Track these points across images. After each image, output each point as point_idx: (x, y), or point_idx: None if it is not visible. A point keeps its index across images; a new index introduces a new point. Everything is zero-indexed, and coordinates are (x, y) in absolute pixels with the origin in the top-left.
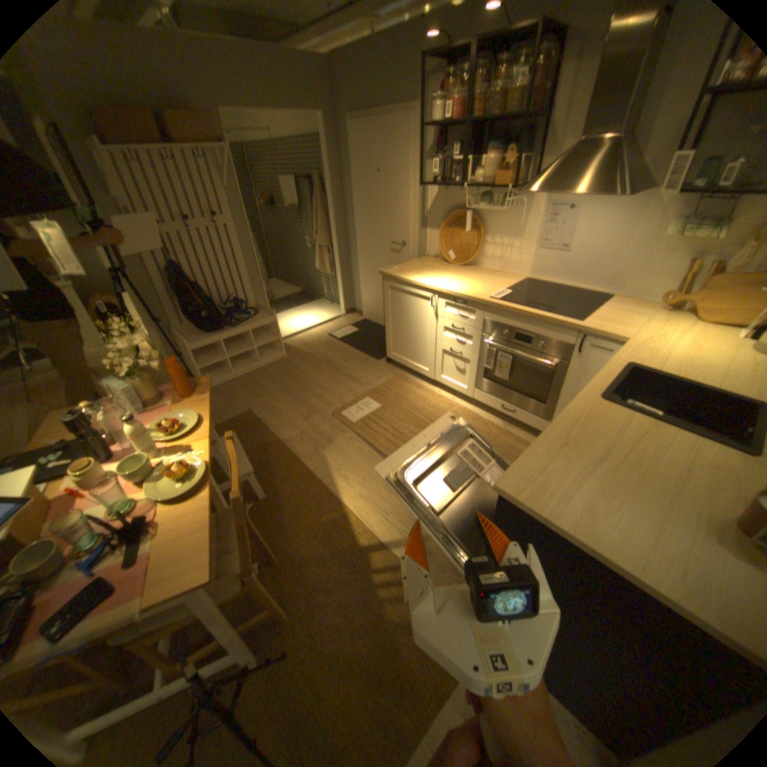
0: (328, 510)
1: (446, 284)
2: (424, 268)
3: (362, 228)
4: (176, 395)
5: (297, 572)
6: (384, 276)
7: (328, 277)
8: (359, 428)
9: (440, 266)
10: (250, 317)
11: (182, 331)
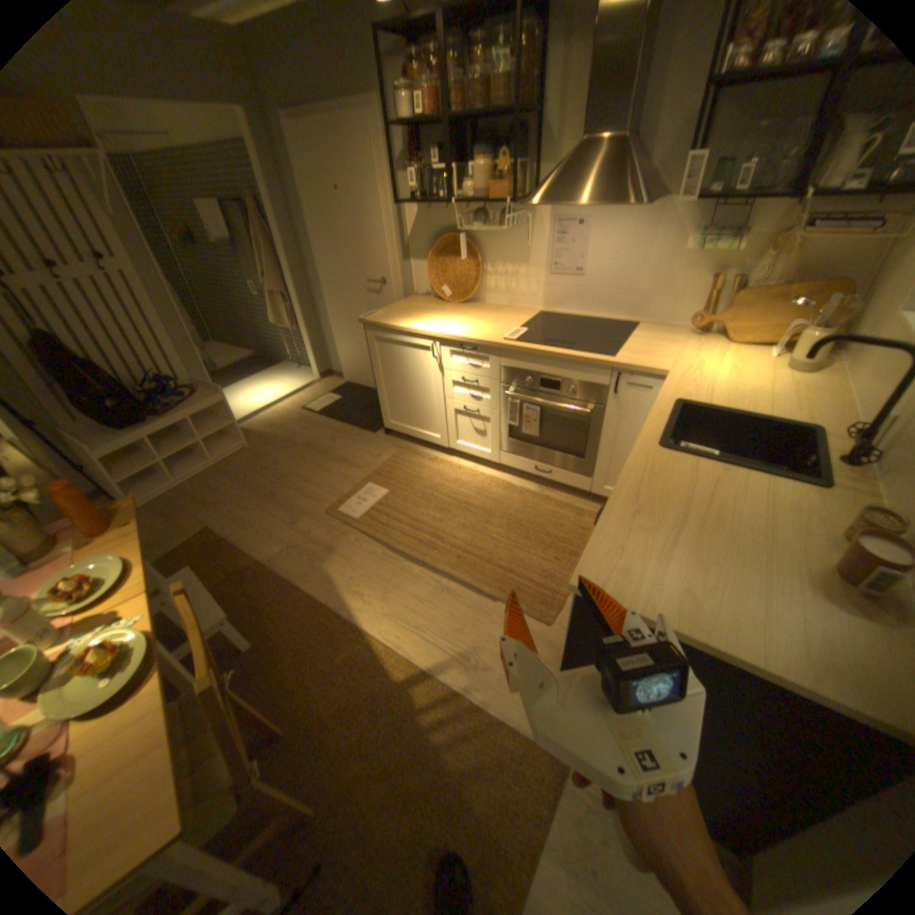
0: (344, 643)
1: (448, 328)
2: (416, 311)
3: (326, 265)
4: (81, 534)
5: (317, 740)
6: (367, 325)
7: (290, 333)
8: (366, 524)
9: (435, 306)
10: (186, 399)
11: (81, 432)
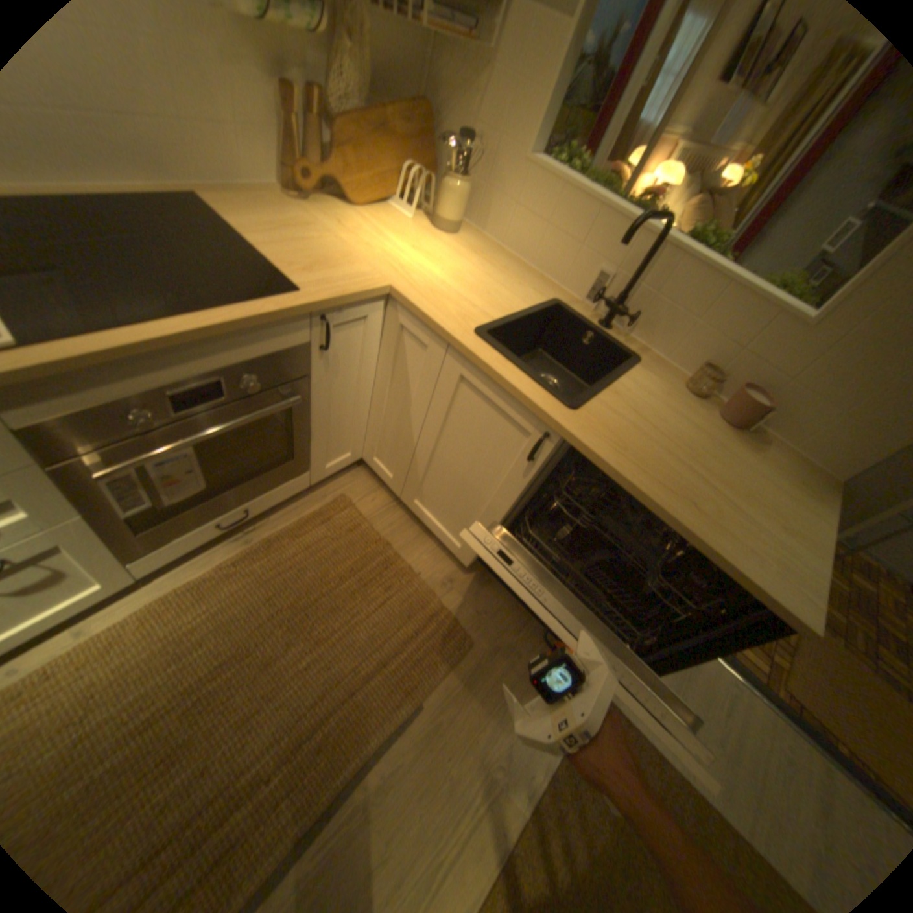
0: None
1: None
2: None
3: None
4: None
5: None
6: None
7: None
8: None
9: None
10: None
11: None
